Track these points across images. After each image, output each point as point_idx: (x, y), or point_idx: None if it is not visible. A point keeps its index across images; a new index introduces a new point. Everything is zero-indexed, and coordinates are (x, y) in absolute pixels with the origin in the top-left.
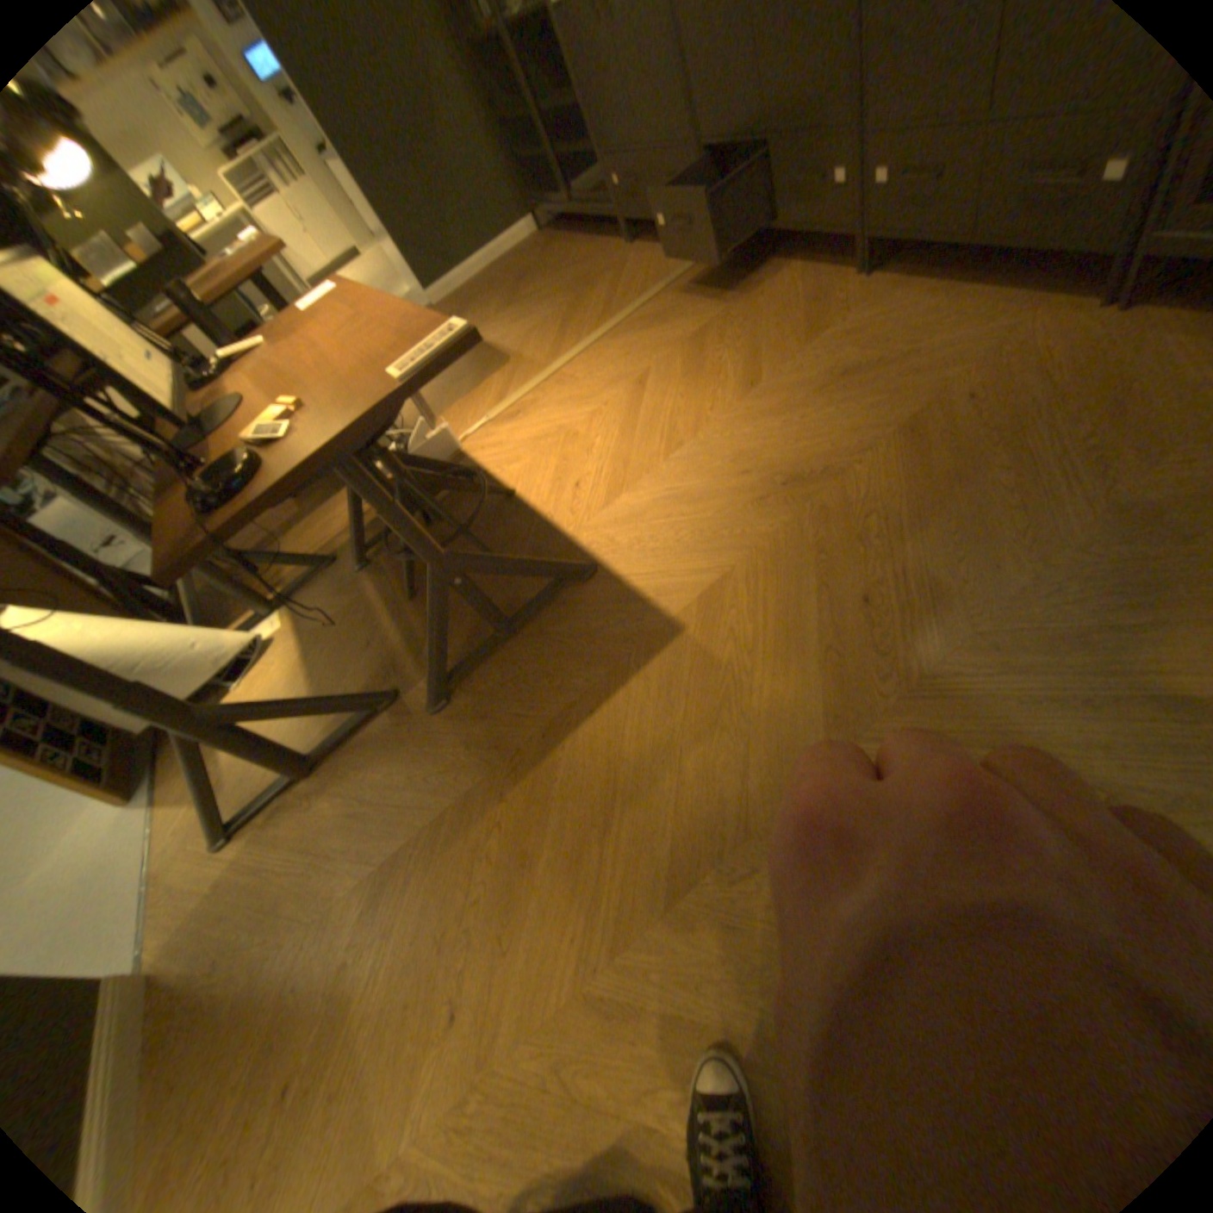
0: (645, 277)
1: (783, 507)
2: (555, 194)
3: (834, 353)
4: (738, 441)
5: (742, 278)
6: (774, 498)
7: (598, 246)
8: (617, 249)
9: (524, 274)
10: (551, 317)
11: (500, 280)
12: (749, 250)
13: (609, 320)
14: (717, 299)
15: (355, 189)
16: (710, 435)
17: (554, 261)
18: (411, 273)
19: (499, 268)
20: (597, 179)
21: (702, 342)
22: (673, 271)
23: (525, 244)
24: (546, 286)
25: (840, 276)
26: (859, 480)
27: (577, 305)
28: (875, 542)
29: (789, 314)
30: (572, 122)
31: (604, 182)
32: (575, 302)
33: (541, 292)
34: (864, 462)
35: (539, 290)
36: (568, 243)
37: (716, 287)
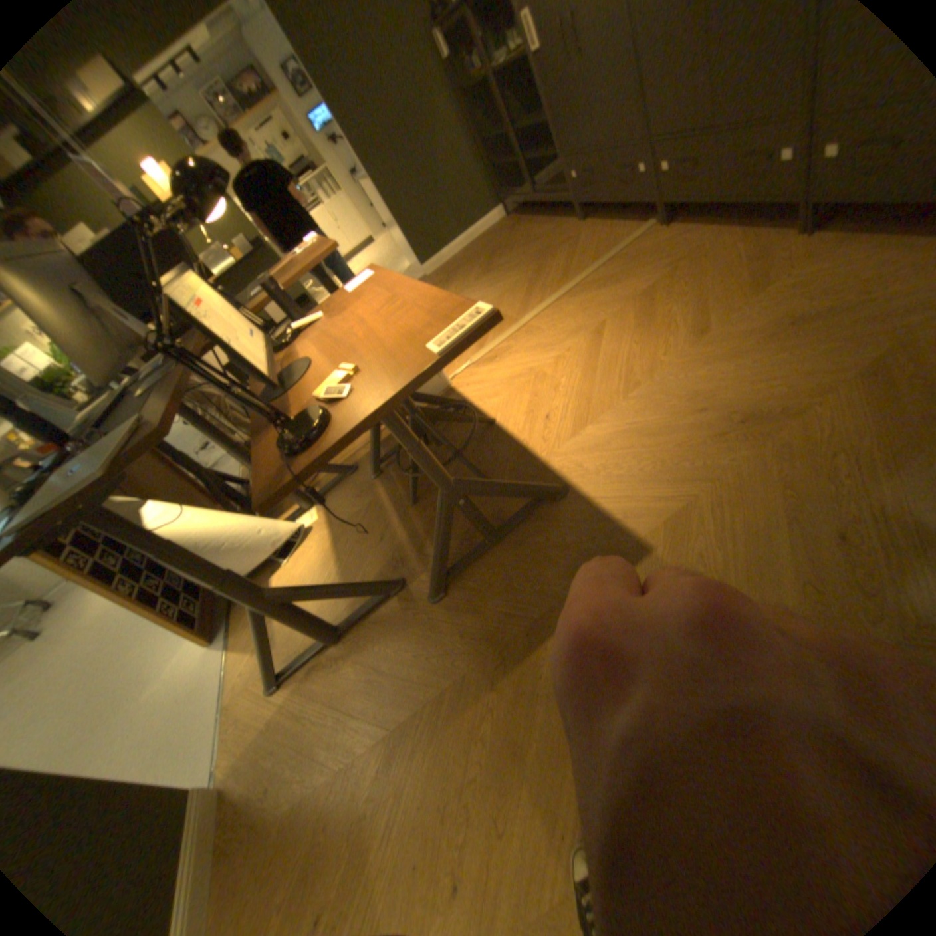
0: (597, 247)
1: (744, 444)
2: (520, 188)
3: (781, 304)
4: (692, 383)
5: (685, 243)
6: (733, 435)
7: (556, 225)
8: (571, 226)
9: (496, 249)
10: (519, 281)
11: (477, 255)
12: (689, 220)
13: (568, 282)
14: (663, 262)
15: (378, 198)
16: (665, 377)
17: (520, 238)
18: (413, 254)
19: (477, 245)
20: (555, 175)
21: (652, 298)
22: (622, 241)
23: (496, 226)
24: (514, 257)
25: (780, 237)
26: (822, 421)
27: (540, 271)
28: (846, 482)
29: (733, 272)
30: (537, 135)
31: (561, 176)
32: (538, 269)
33: (510, 263)
34: (825, 404)
35: (508, 261)
36: (531, 224)
37: (661, 252)
